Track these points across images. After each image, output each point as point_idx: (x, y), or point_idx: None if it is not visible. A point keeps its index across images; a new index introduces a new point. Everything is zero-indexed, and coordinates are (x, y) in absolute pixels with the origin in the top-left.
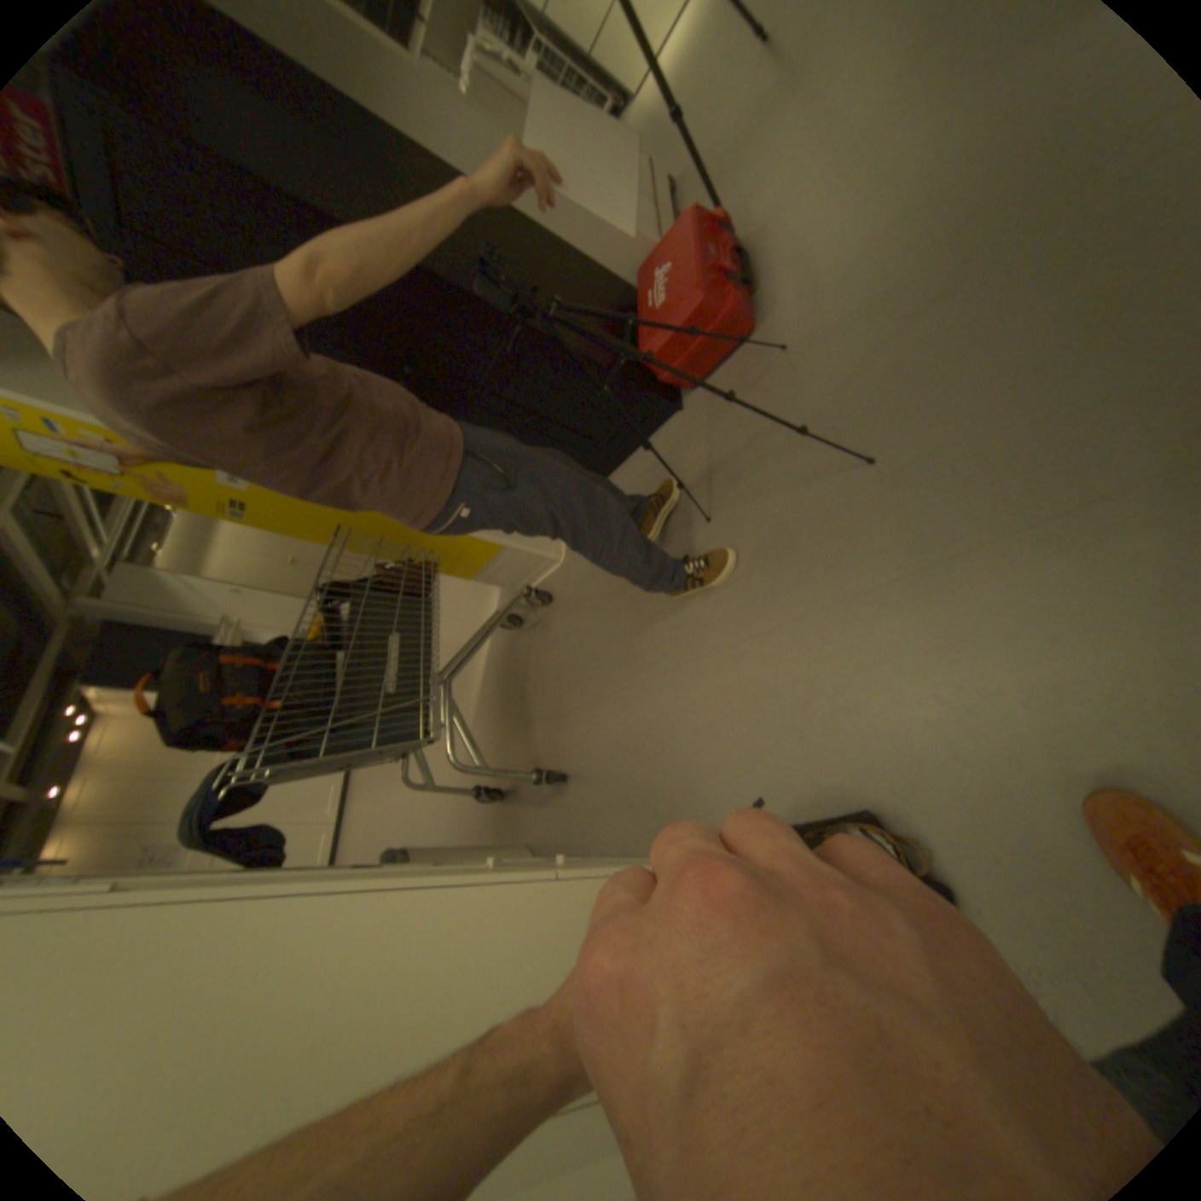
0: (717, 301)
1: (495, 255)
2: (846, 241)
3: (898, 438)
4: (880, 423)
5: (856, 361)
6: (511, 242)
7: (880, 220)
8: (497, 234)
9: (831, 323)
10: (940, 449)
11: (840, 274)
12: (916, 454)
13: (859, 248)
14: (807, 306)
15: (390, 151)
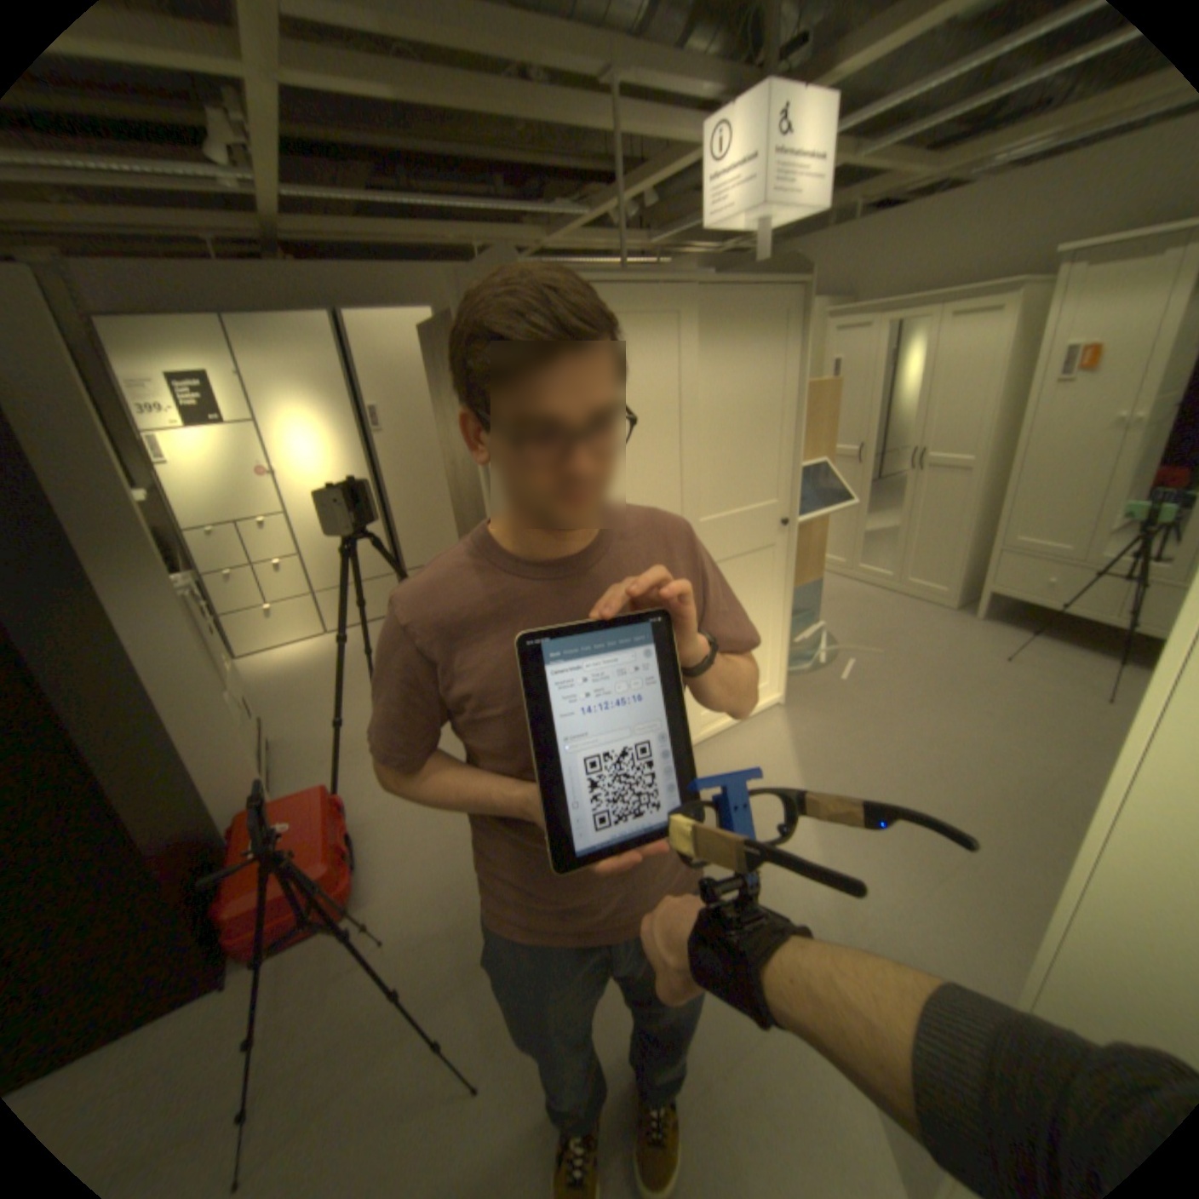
0: (329, 881)
1: (126, 747)
2: (436, 870)
3: (490, 1071)
4: (473, 1052)
5: (447, 979)
6: (141, 740)
7: (464, 866)
8: (134, 726)
9: (423, 936)
10: (528, 1088)
11: (432, 894)
12: (508, 1091)
13: (448, 880)
14: (400, 912)
15: (86, 612)
